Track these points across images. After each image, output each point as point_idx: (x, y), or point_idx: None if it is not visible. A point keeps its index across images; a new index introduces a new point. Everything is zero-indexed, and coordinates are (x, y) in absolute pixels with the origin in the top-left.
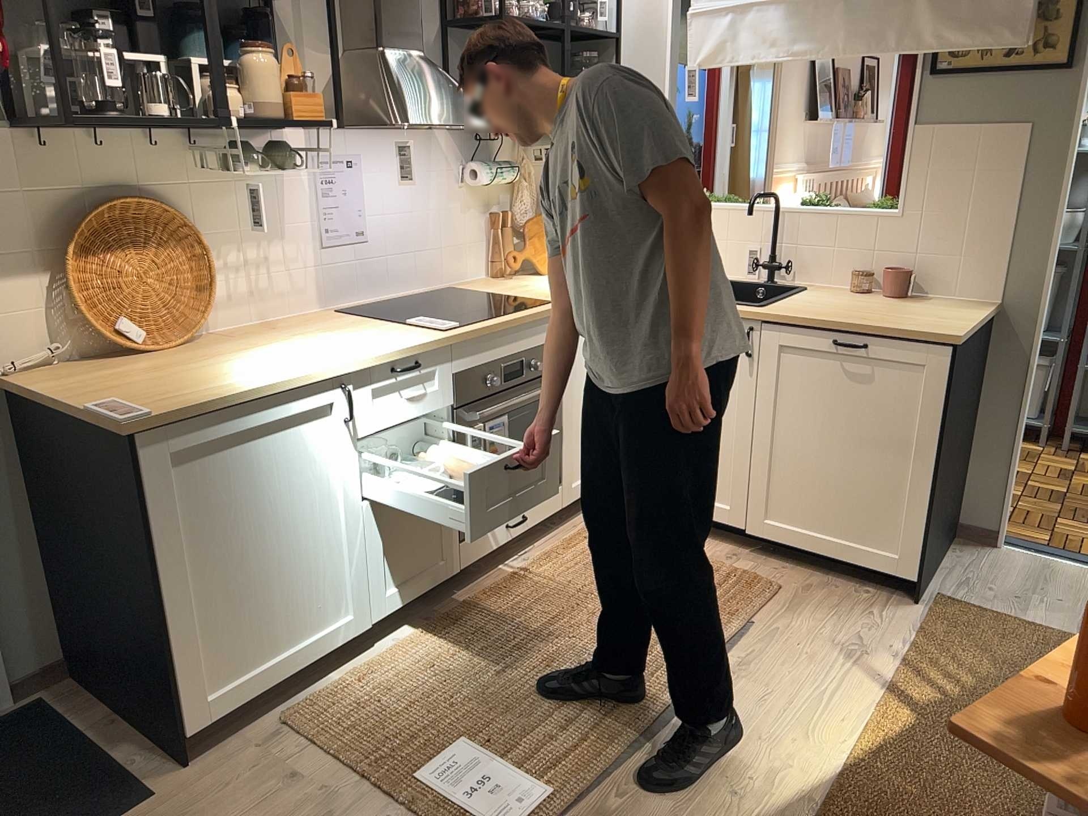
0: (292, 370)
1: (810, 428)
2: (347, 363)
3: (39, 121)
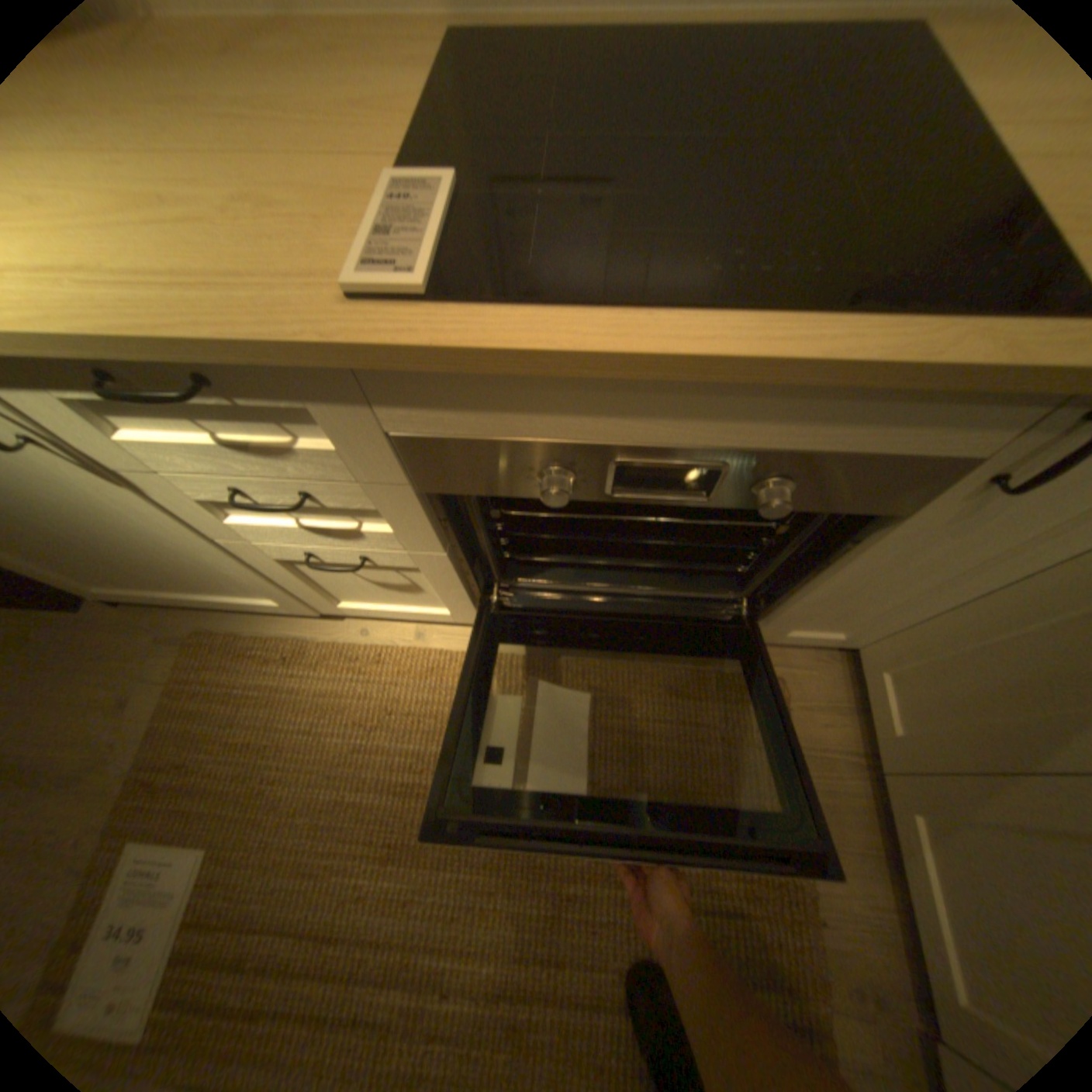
0: None
1: None
2: None
3: None
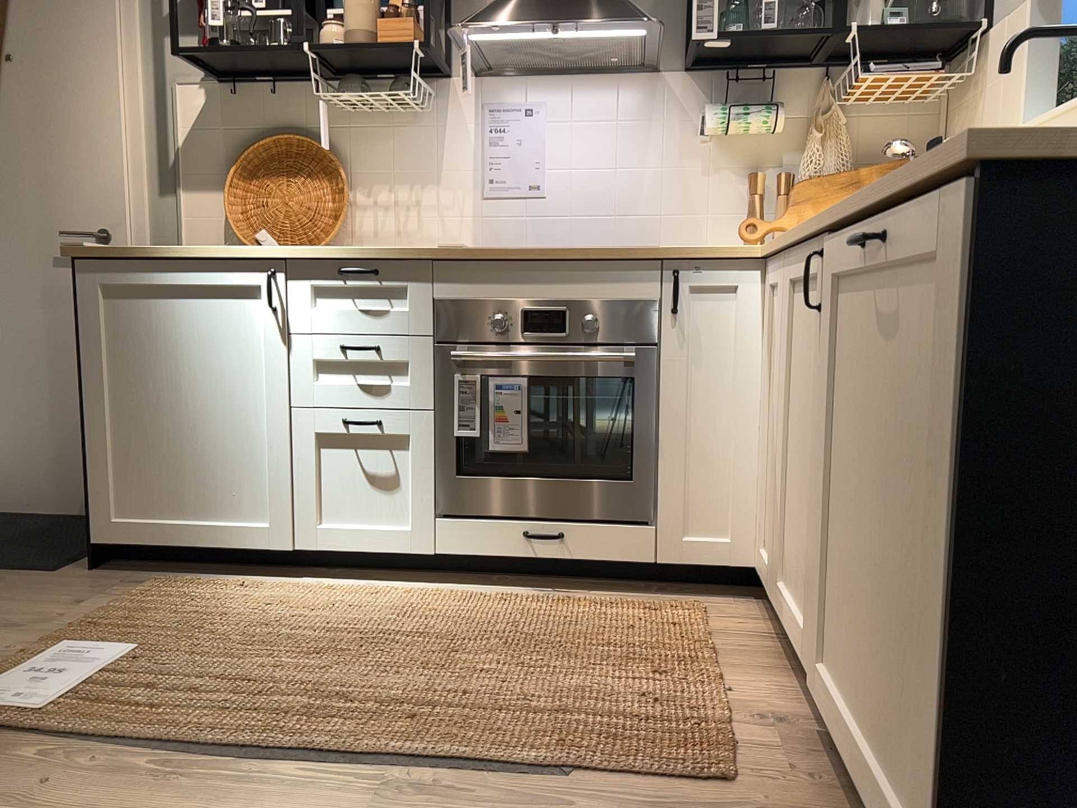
0: (237, 249)
1: (865, 462)
2: (278, 248)
3: (233, 76)
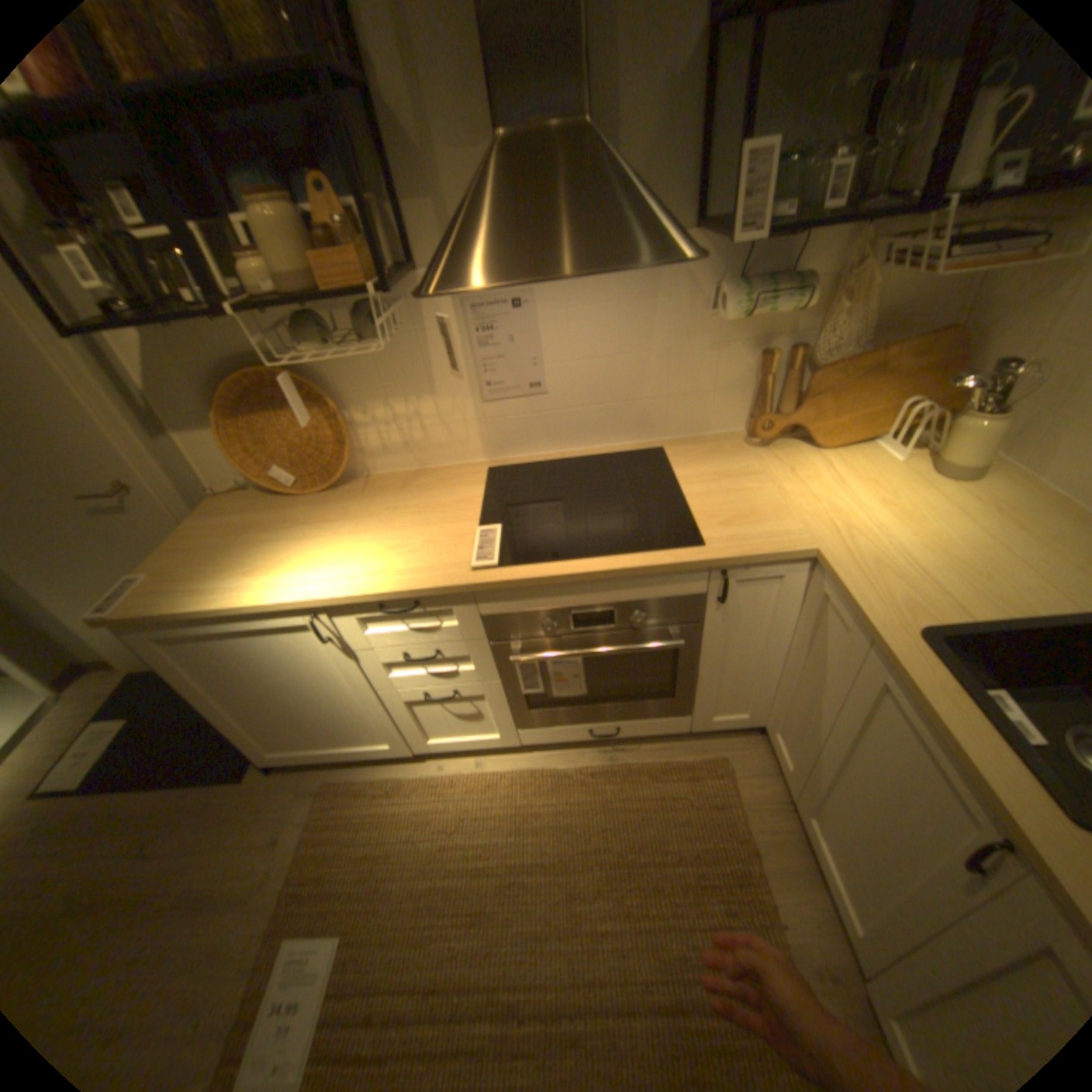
0: (266, 588)
1: None
2: (309, 598)
3: (155, 302)
